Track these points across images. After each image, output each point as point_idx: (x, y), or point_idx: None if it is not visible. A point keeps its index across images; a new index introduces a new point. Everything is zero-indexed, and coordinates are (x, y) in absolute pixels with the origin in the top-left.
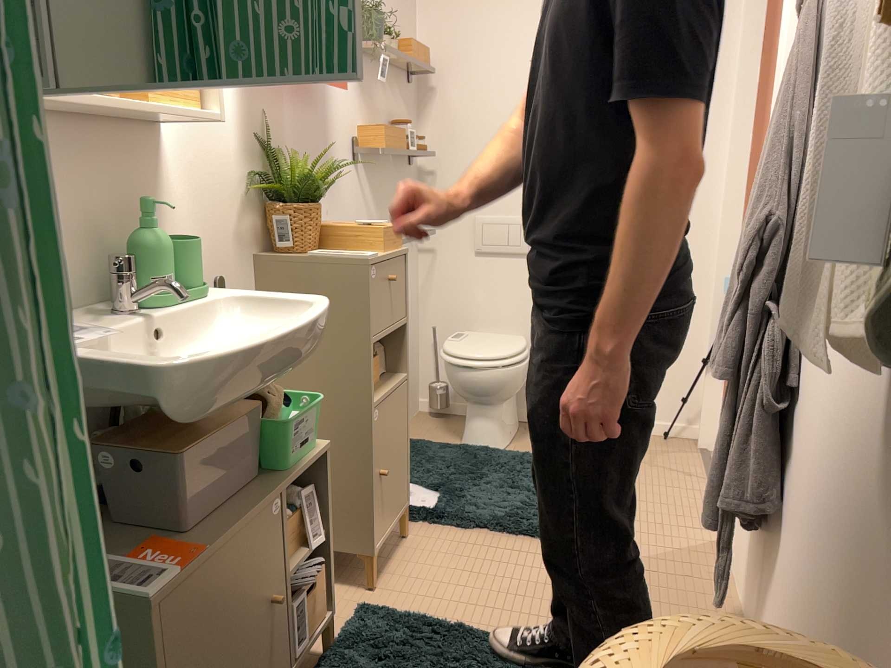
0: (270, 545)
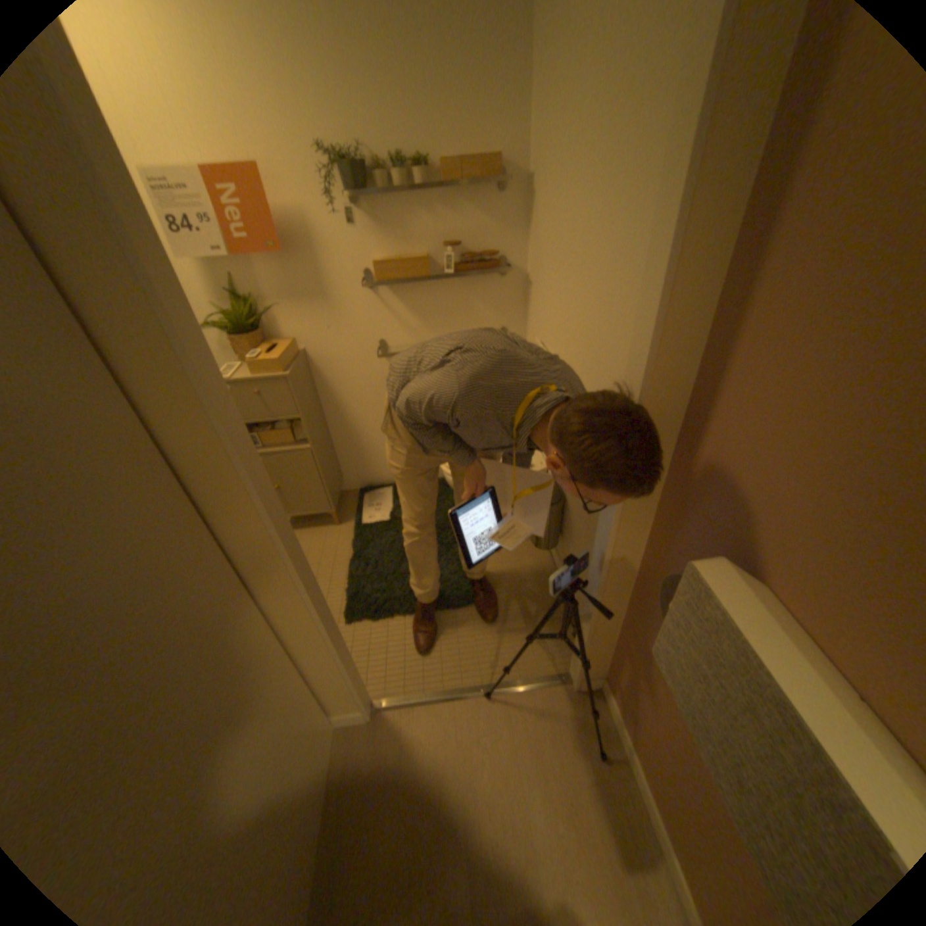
0: None
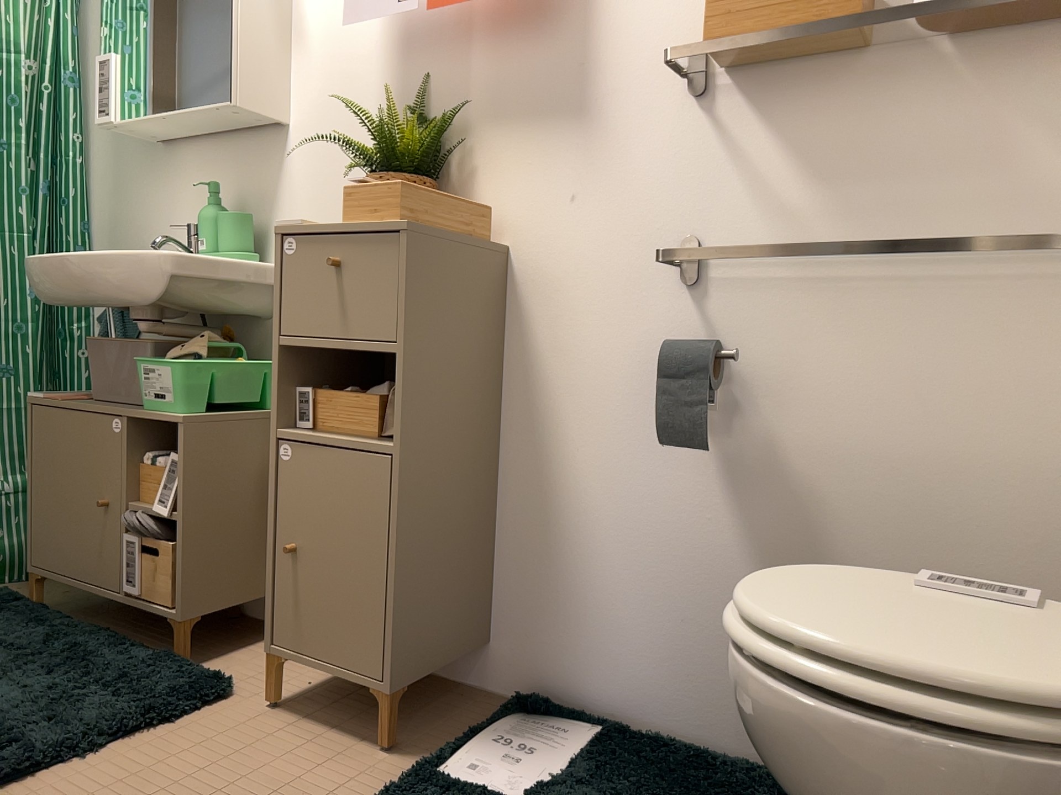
0: (100, 454)
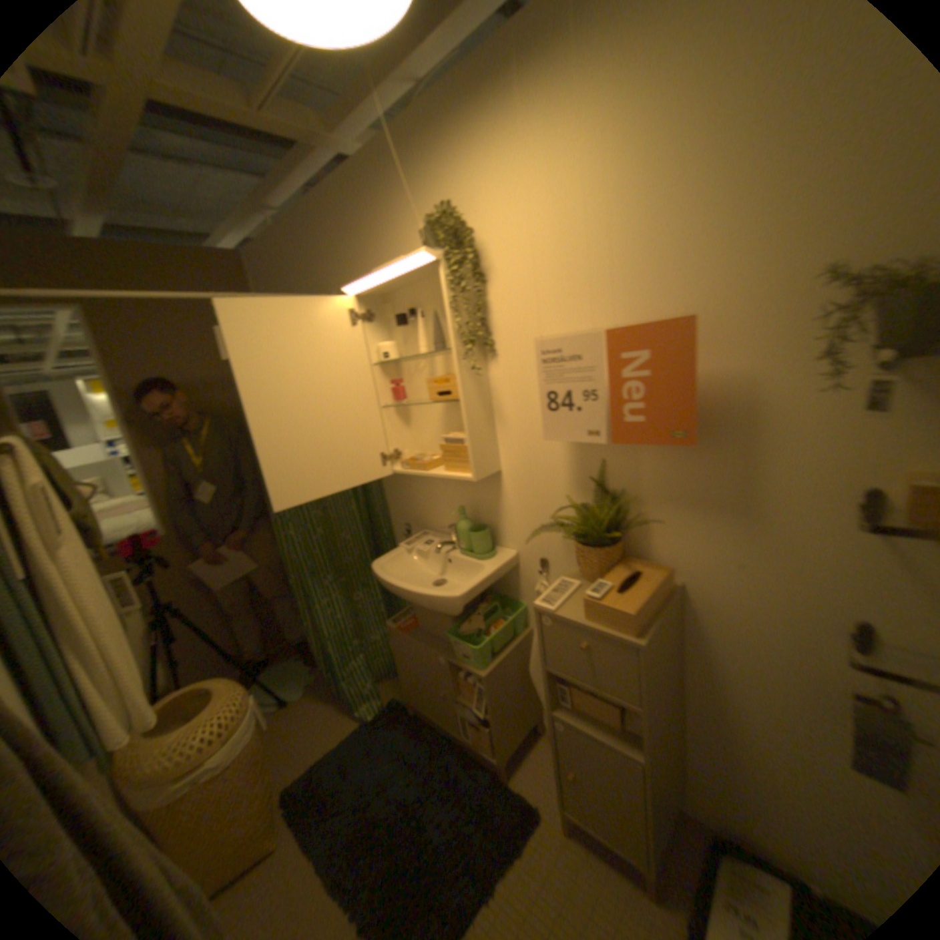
0: (434, 670)
